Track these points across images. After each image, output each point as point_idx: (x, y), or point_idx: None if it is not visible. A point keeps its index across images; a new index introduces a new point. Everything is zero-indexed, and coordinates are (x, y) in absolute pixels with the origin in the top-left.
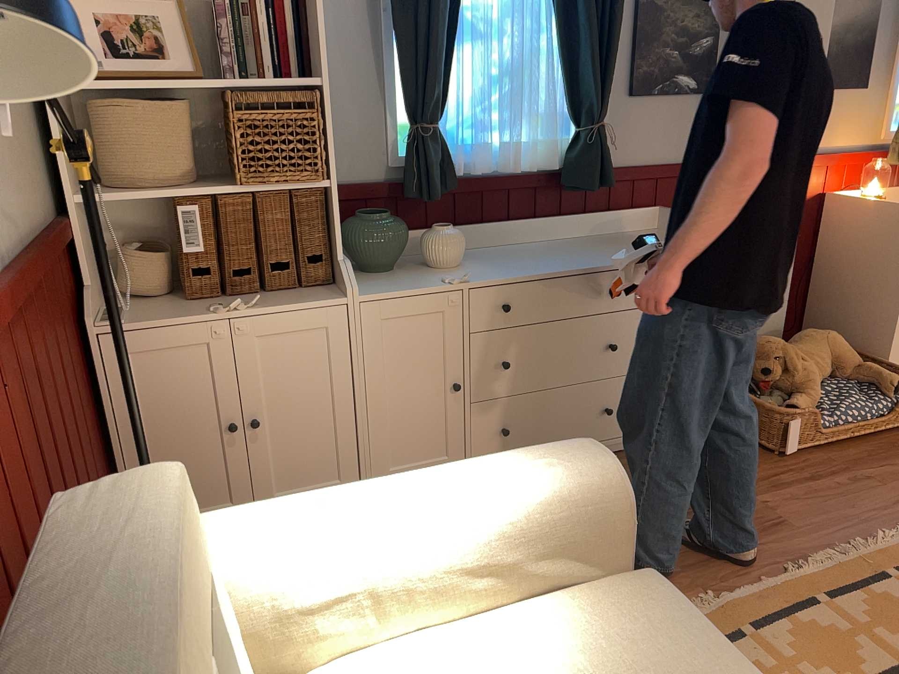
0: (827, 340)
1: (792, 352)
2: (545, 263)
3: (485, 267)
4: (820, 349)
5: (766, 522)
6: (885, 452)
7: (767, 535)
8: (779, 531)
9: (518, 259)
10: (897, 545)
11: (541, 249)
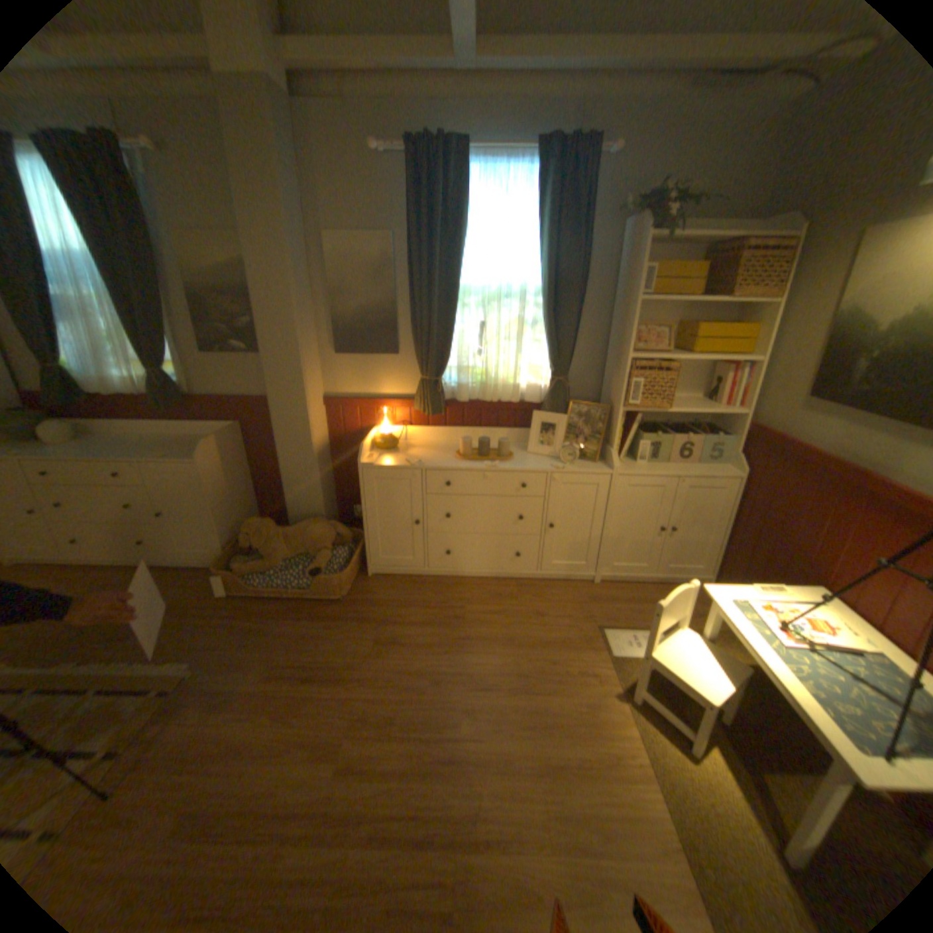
0: (308, 528)
1: (261, 532)
2: (92, 452)
3: (65, 449)
4: (299, 533)
5: (124, 635)
6: (285, 613)
7: (106, 643)
8: (116, 643)
9: (97, 446)
10: (137, 676)
11: (134, 441)
